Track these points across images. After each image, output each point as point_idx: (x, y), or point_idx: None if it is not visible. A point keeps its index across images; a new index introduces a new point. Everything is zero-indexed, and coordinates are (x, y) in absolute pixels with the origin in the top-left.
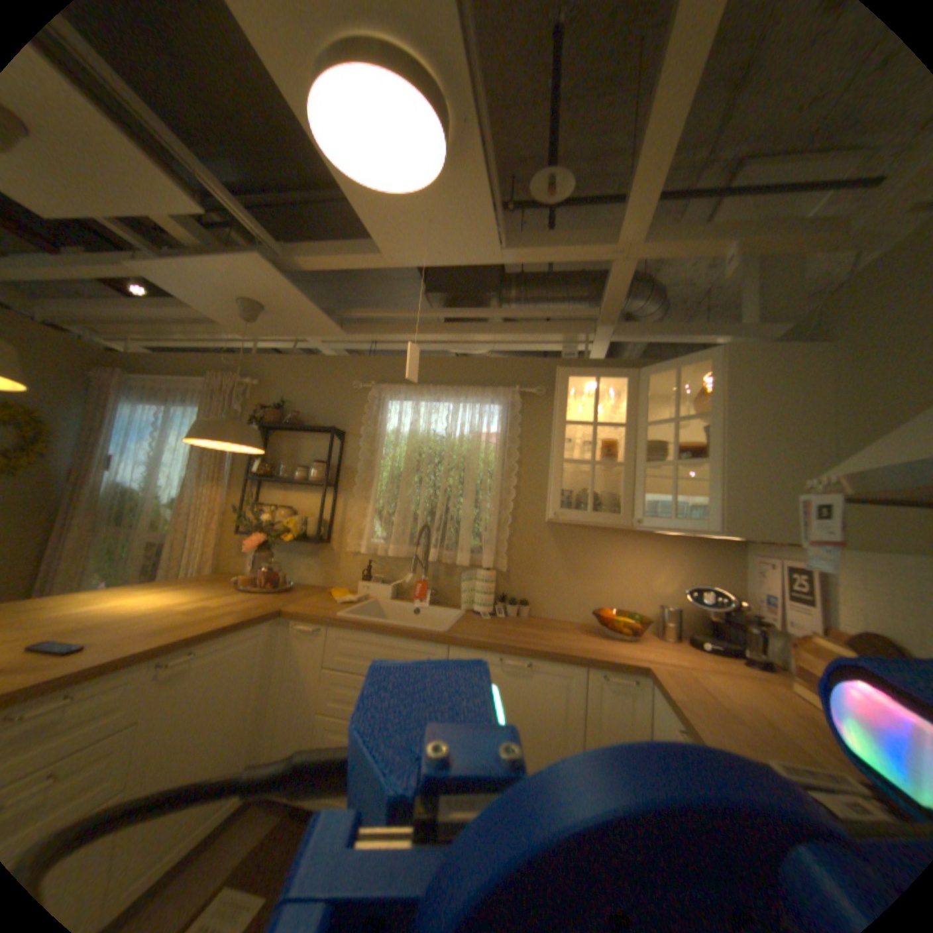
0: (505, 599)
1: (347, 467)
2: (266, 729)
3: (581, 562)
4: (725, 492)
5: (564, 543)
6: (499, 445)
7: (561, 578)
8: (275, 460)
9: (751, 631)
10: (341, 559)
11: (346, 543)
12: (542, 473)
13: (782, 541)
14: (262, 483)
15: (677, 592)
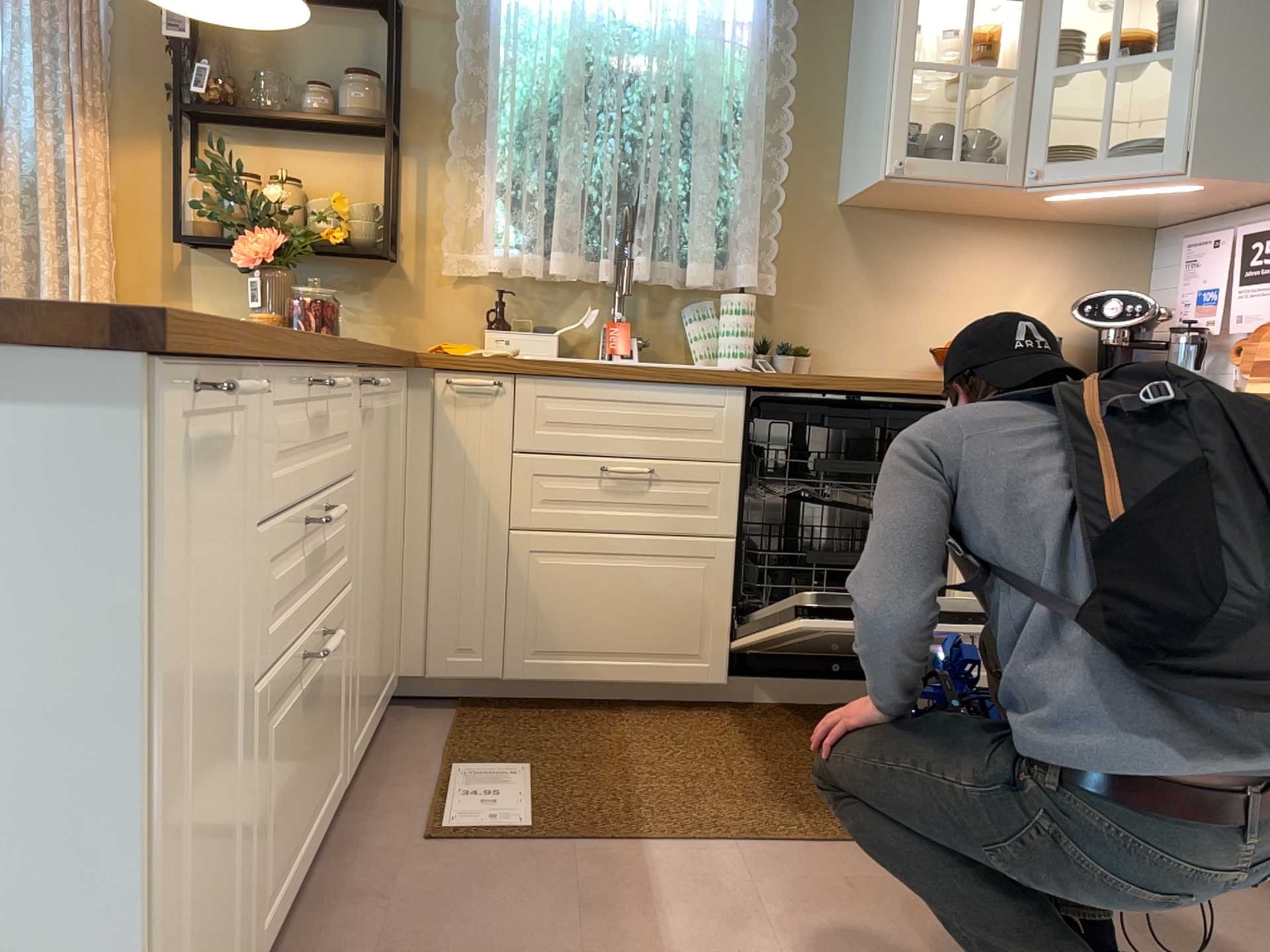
0: (770, 346)
1: (419, 91)
2: (407, 571)
3: (899, 273)
4: (1194, 104)
5: (871, 240)
6: (761, 44)
7: (866, 303)
8: (234, 73)
9: (1173, 345)
10: (430, 292)
11: (439, 258)
12: (833, 108)
13: (1262, 179)
14: (208, 128)
15: (1048, 314)
